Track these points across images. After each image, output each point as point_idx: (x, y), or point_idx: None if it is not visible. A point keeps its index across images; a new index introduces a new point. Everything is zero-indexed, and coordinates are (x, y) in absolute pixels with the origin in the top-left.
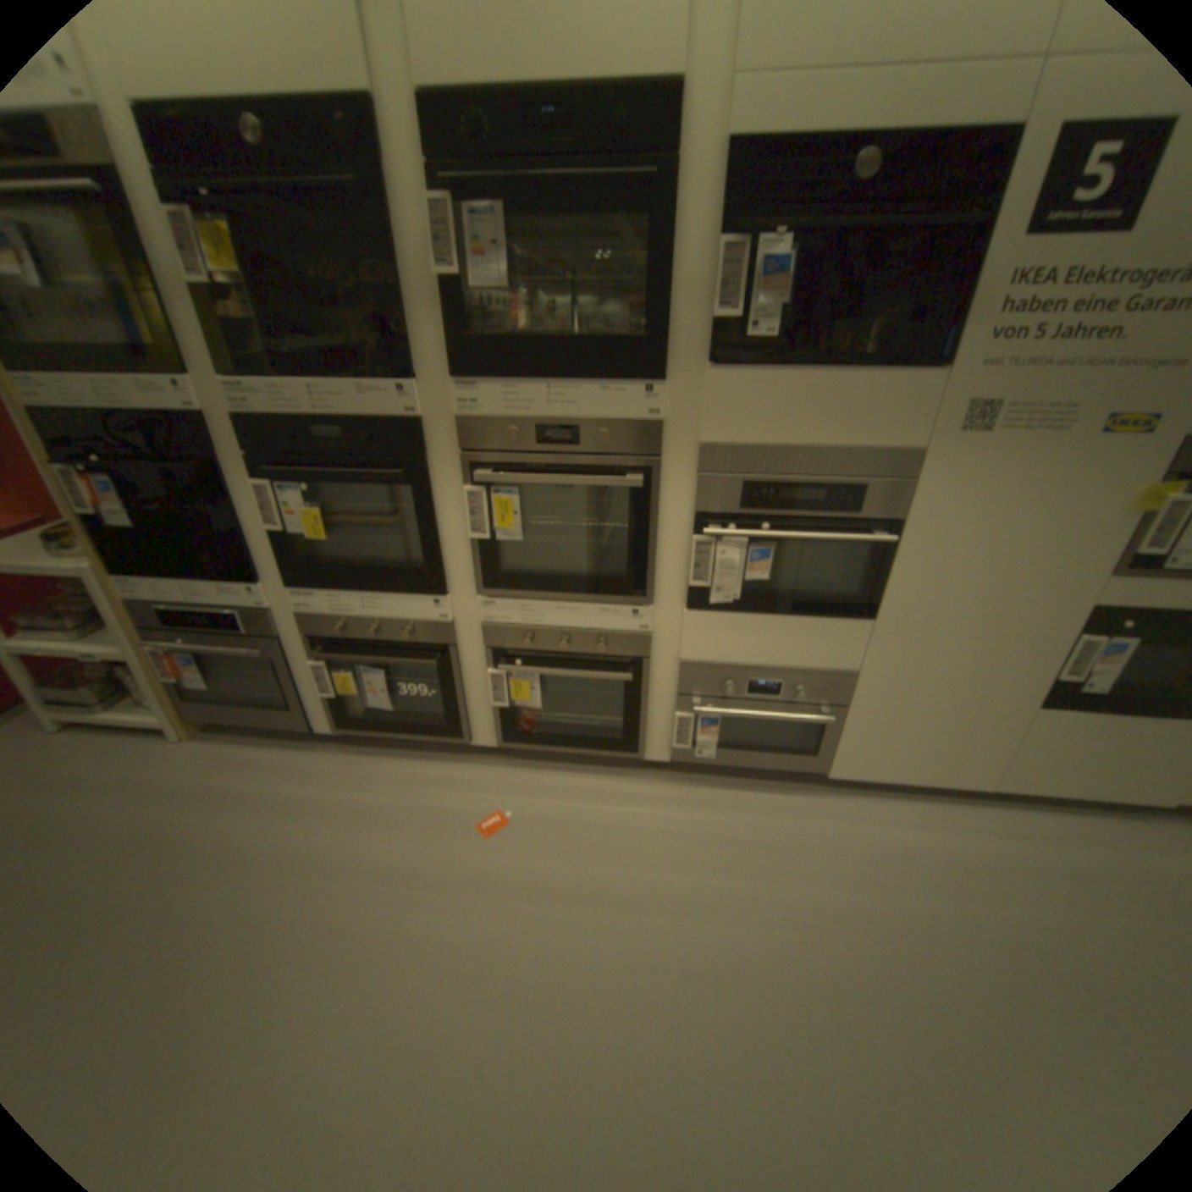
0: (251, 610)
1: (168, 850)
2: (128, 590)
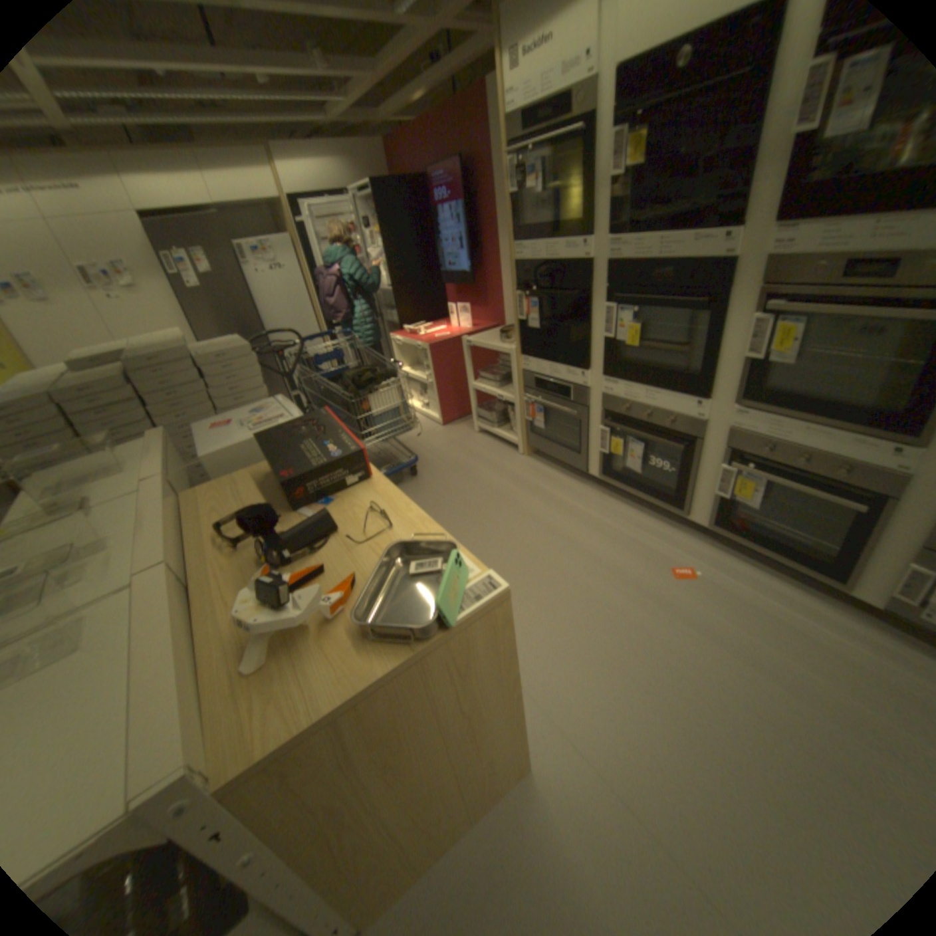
0: (581, 387)
1: (508, 501)
2: (527, 364)
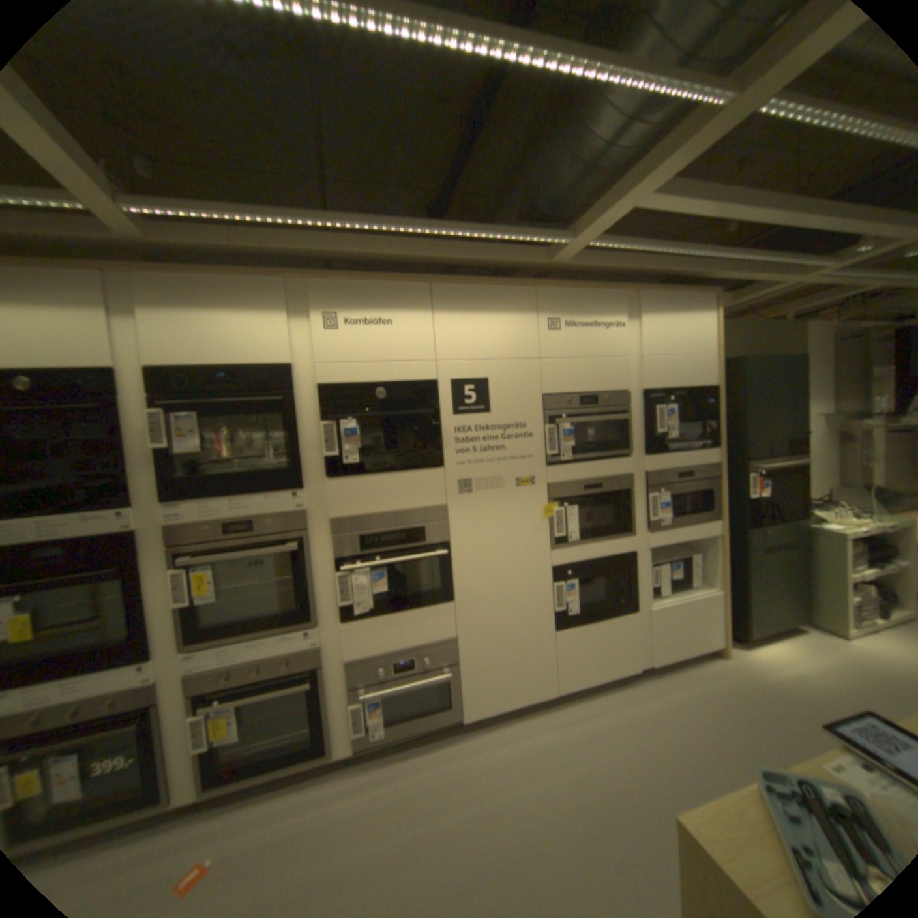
0: None
1: None
2: None
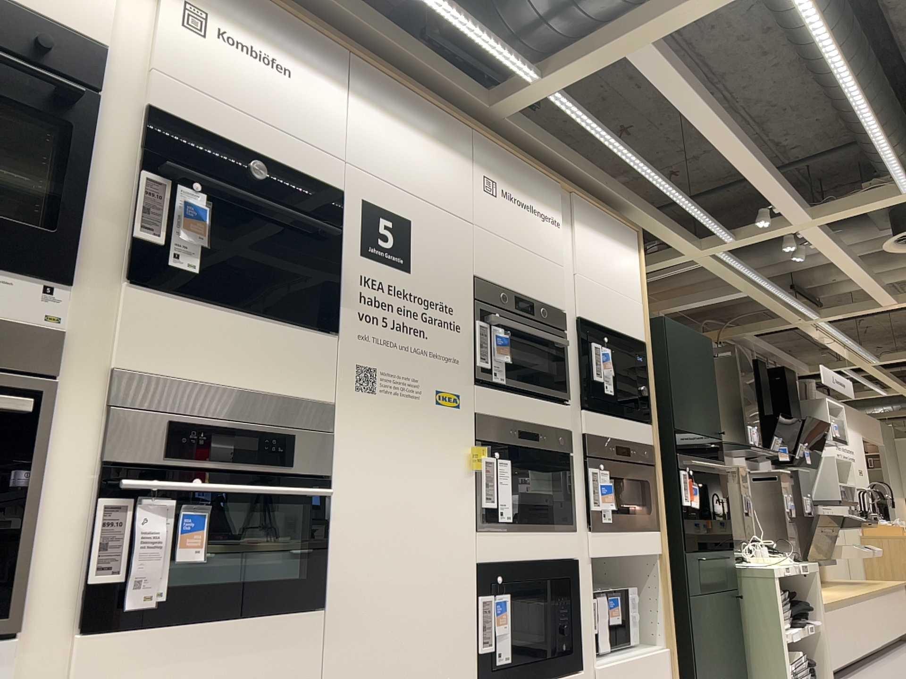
0: None
1: None
2: None
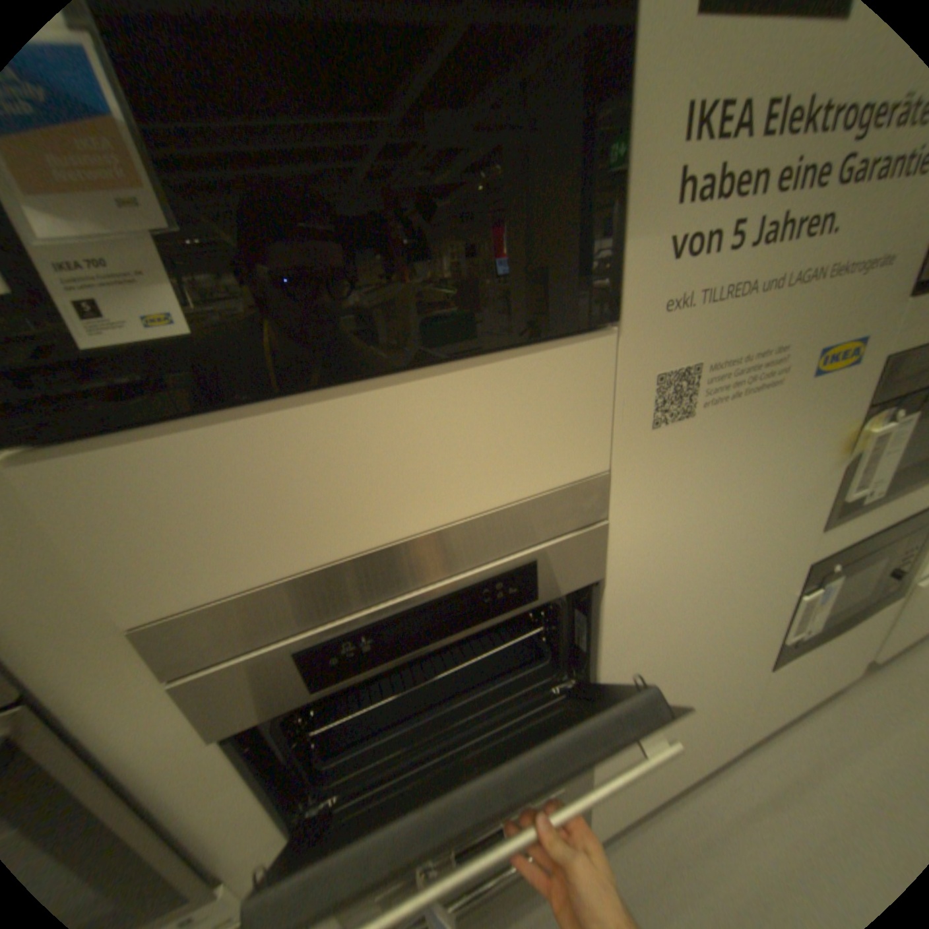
0: None
1: None
2: None
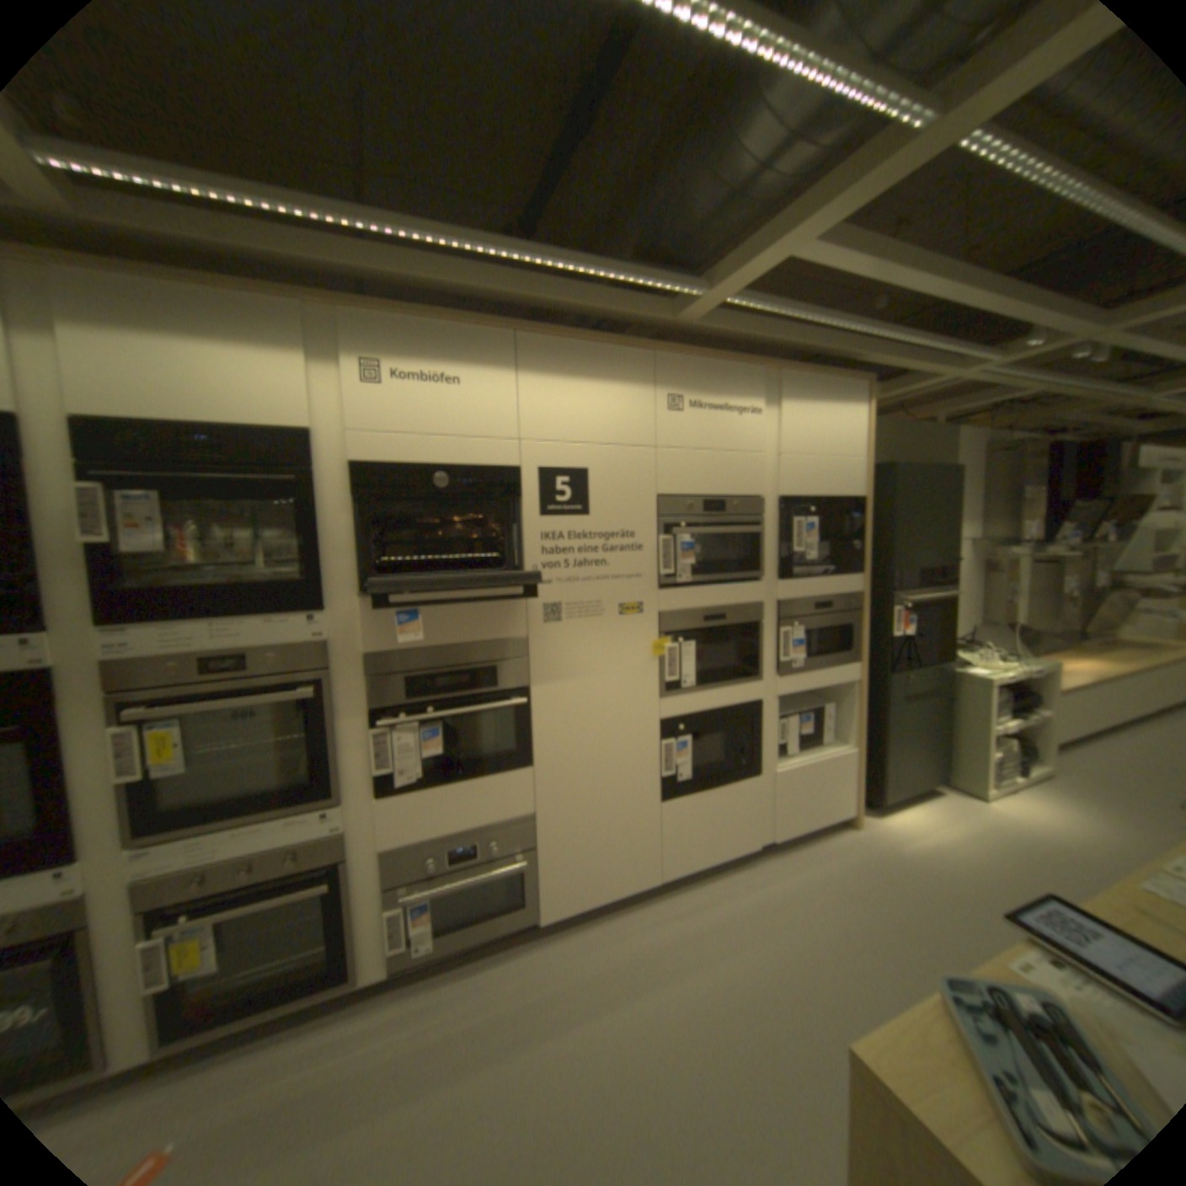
0: None
1: None
2: None
